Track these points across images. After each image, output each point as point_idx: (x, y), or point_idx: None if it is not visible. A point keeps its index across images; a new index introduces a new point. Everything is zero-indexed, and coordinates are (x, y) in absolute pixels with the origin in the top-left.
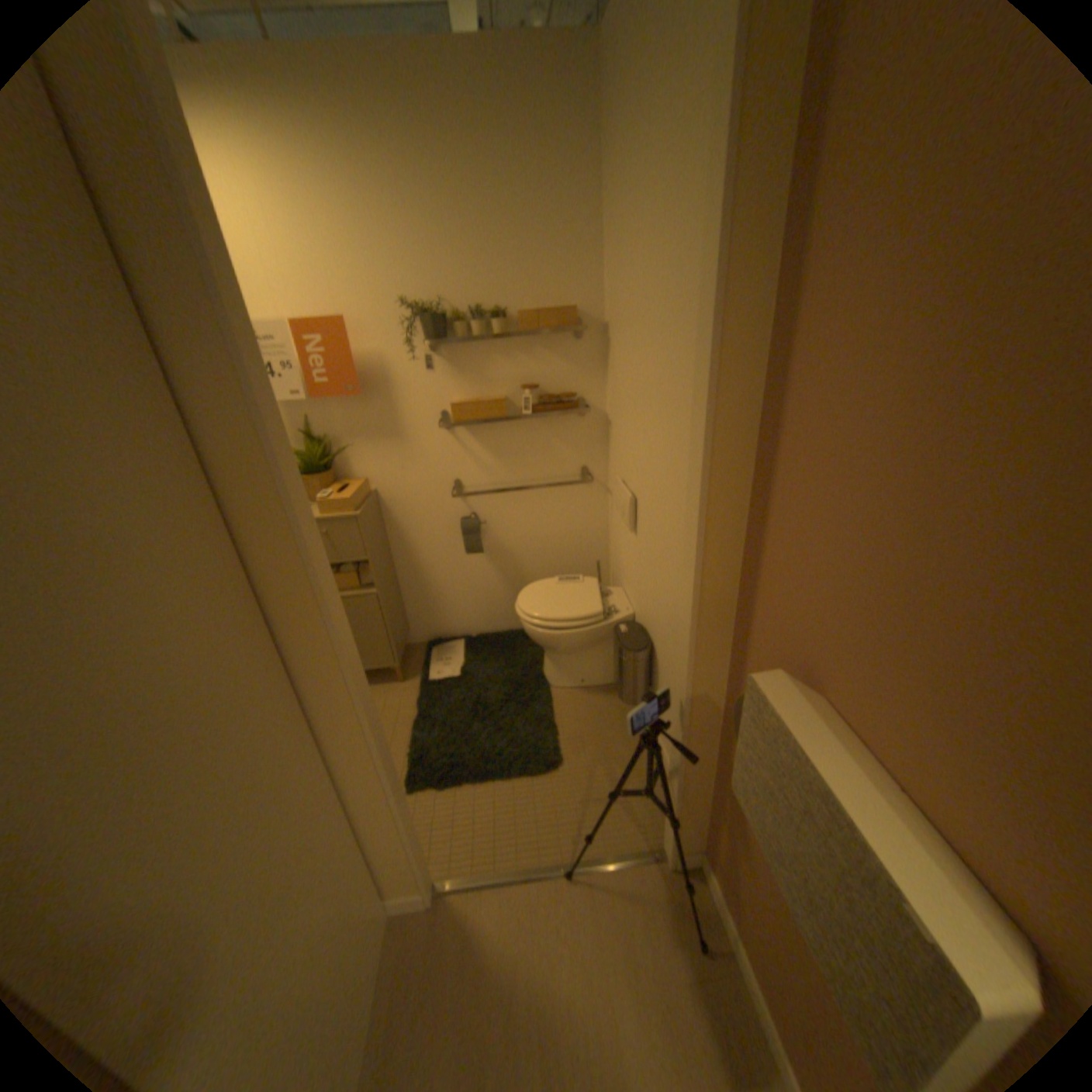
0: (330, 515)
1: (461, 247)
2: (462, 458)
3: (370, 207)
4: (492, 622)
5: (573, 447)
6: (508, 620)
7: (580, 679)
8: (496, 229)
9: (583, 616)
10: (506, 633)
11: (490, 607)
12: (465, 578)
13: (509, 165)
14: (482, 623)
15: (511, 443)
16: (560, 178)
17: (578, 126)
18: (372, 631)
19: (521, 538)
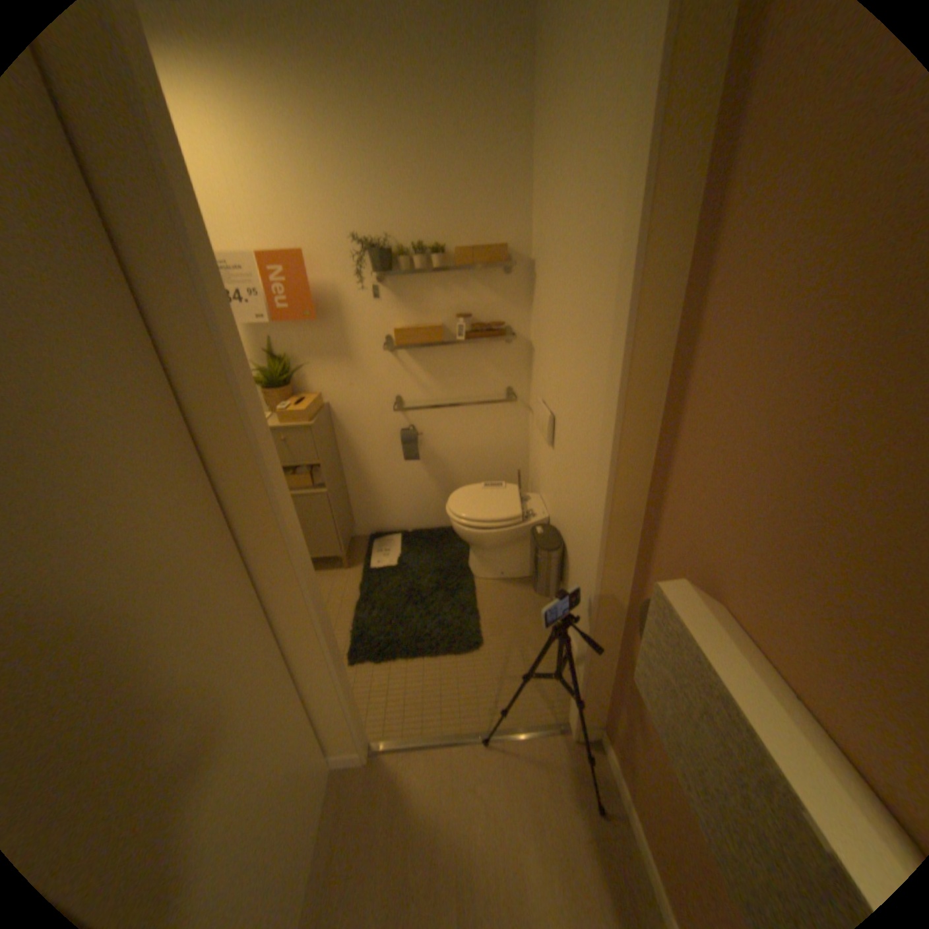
0: (287, 424)
1: (406, 189)
2: (403, 377)
3: (327, 152)
4: (425, 519)
5: (500, 370)
6: (440, 518)
7: (500, 572)
8: (437, 174)
9: (504, 518)
10: (437, 530)
11: (424, 507)
12: (403, 481)
13: (450, 115)
14: (417, 520)
15: (446, 365)
16: (496, 127)
17: (514, 80)
18: (323, 525)
19: (452, 448)
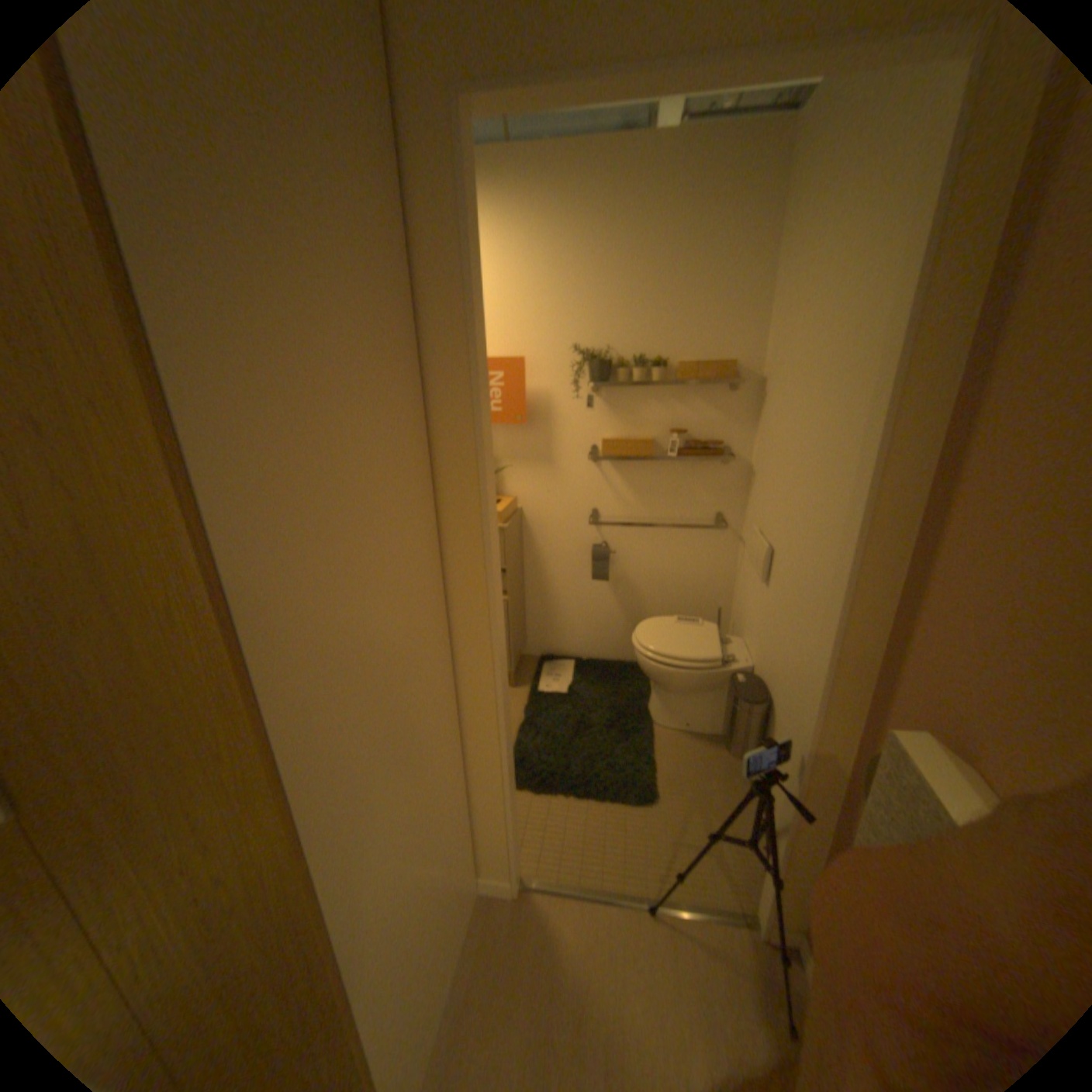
0: None
1: (640, 305)
2: (608, 492)
3: (568, 271)
4: (608, 651)
5: (717, 494)
6: (624, 652)
7: (692, 726)
8: (675, 290)
9: (705, 661)
10: (620, 665)
11: (609, 636)
12: (590, 604)
13: (697, 235)
14: (599, 650)
15: (656, 483)
16: (744, 246)
17: (769, 201)
18: None
19: (651, 574)
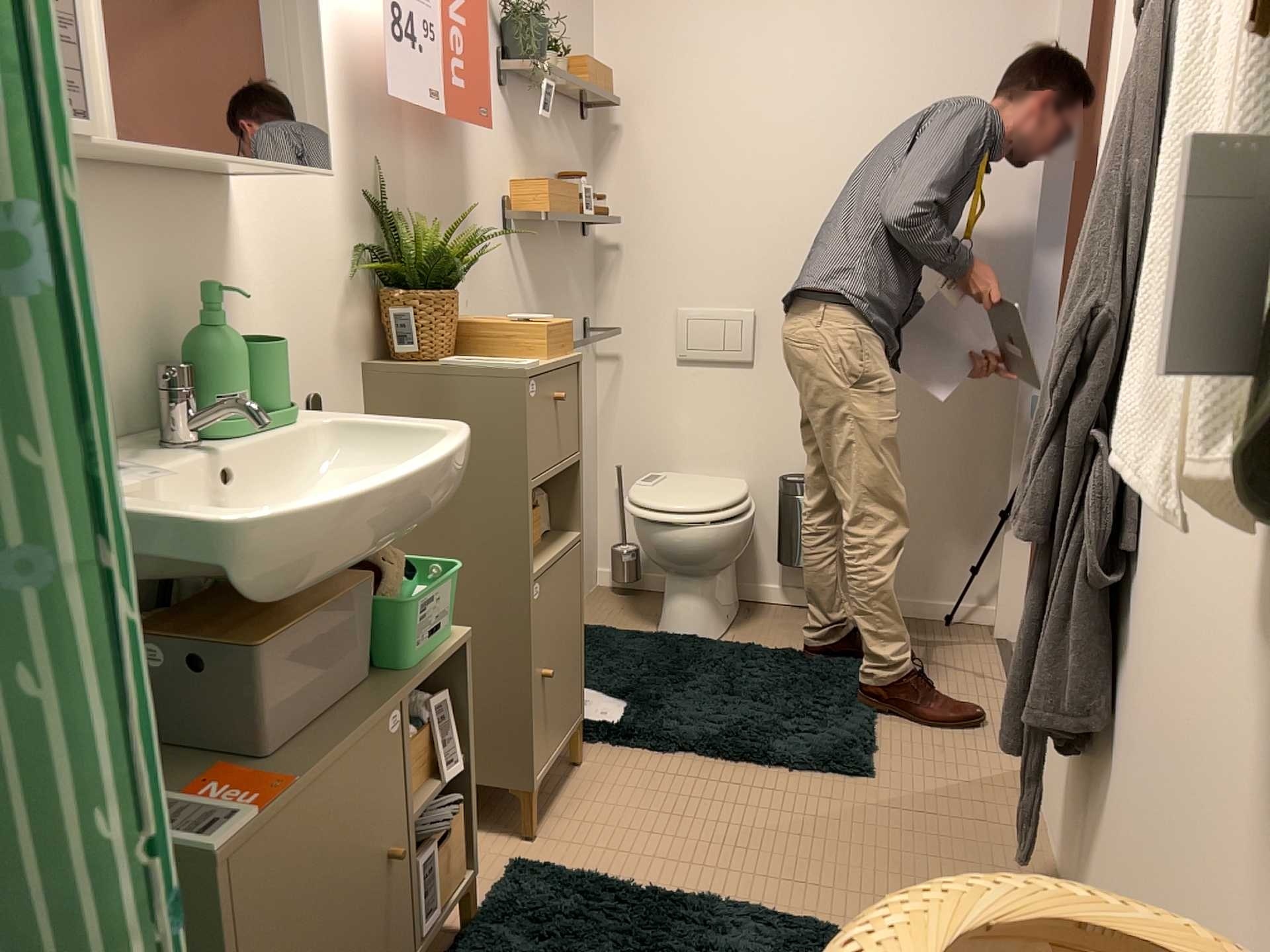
0: (560, 358)
1: None
2: (519, 296)
3: None
4: None
5: (582, 291)
6: None
7: (727, 615)
8: None
9: (746, 491)
10: None
11: None
12: None
13: None
14: None
15: (549, 276)
16: None
17: None
18: (574, 631)
19: None
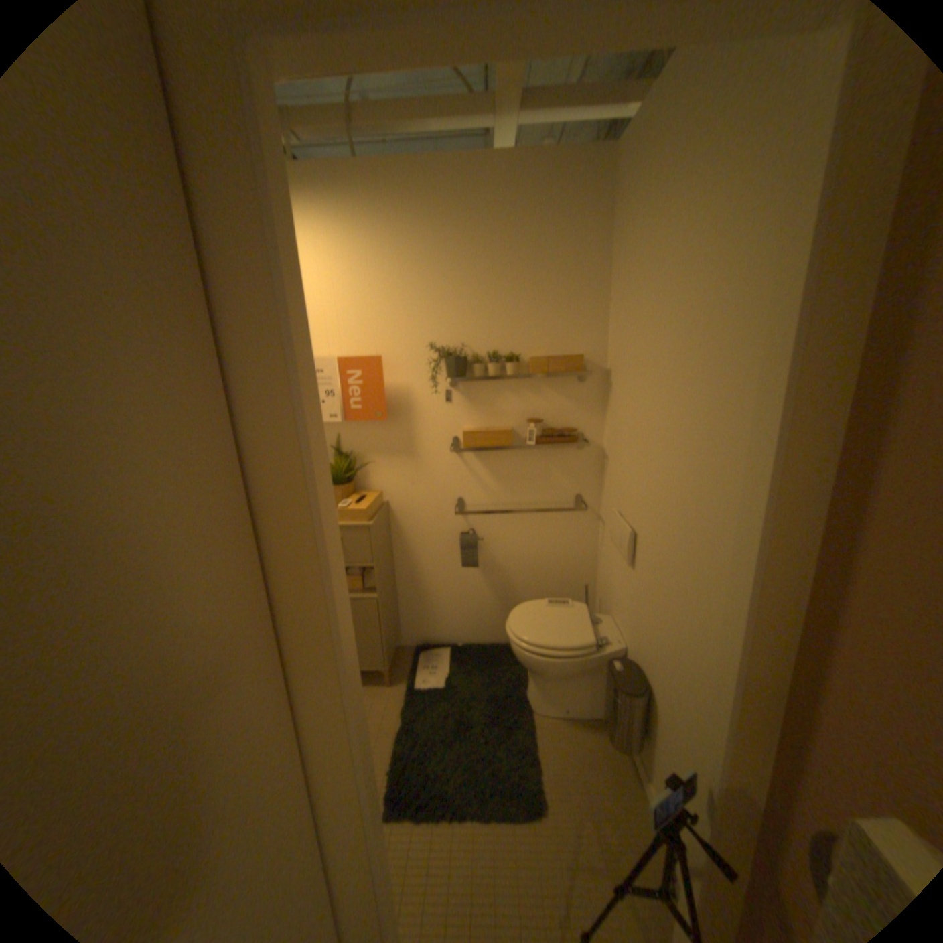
0: (346, 522)
1: (485, 304)
2: (467, 478)
3: (415, 272)
4: (478, 632)
5: (569, 475)
6: (494, 632)
7: (565, 709)
8: (517, 291)
9: (574, 645)
10: (490, 646)
11: (477, 618)
12: (457, 588)
13: (533, 242)
14: (469, 632)
15: (512, 468)
16: (576, 251)
17: (595, 213)
18: (368, 633)
19: (513, 555)
